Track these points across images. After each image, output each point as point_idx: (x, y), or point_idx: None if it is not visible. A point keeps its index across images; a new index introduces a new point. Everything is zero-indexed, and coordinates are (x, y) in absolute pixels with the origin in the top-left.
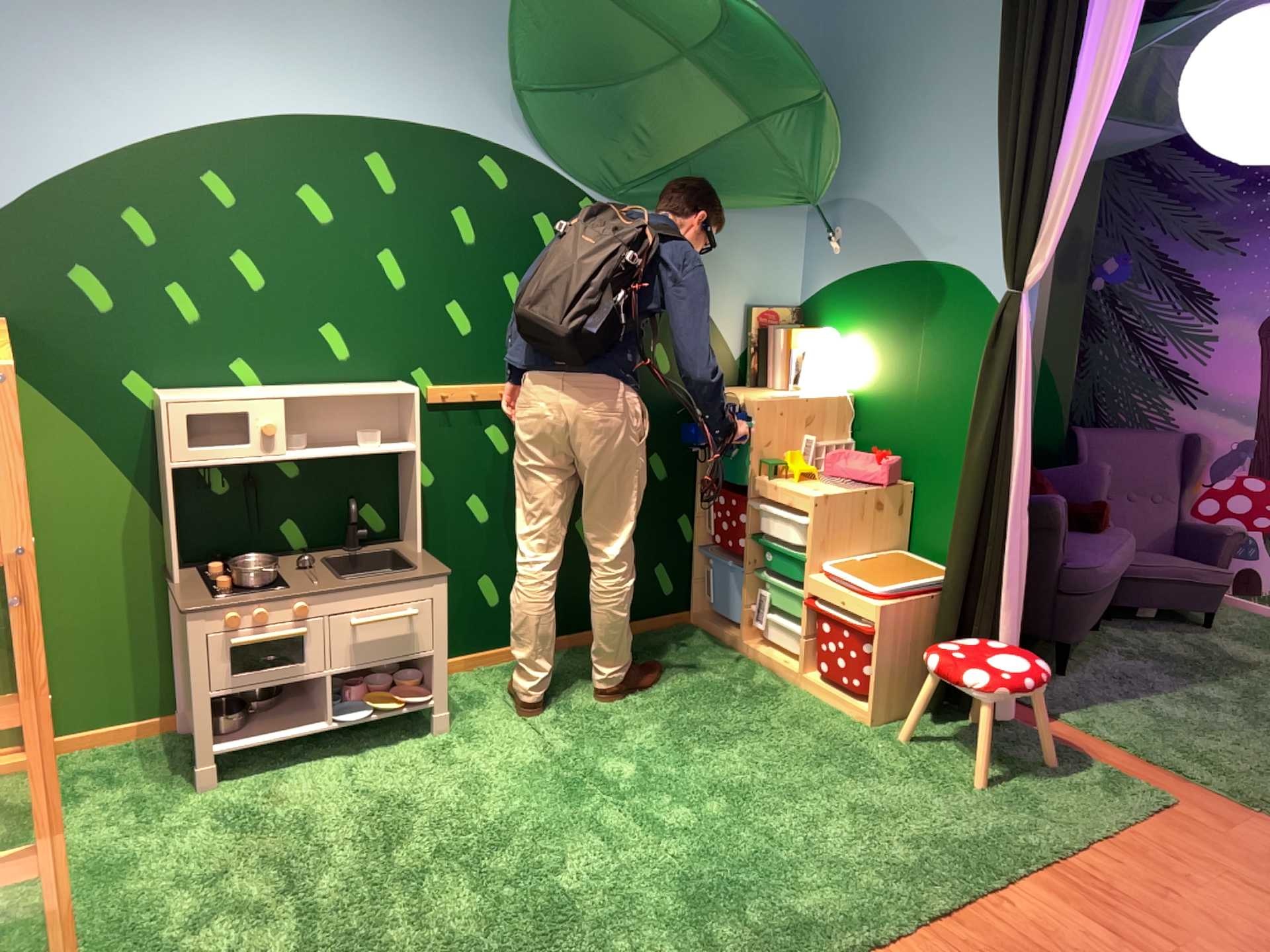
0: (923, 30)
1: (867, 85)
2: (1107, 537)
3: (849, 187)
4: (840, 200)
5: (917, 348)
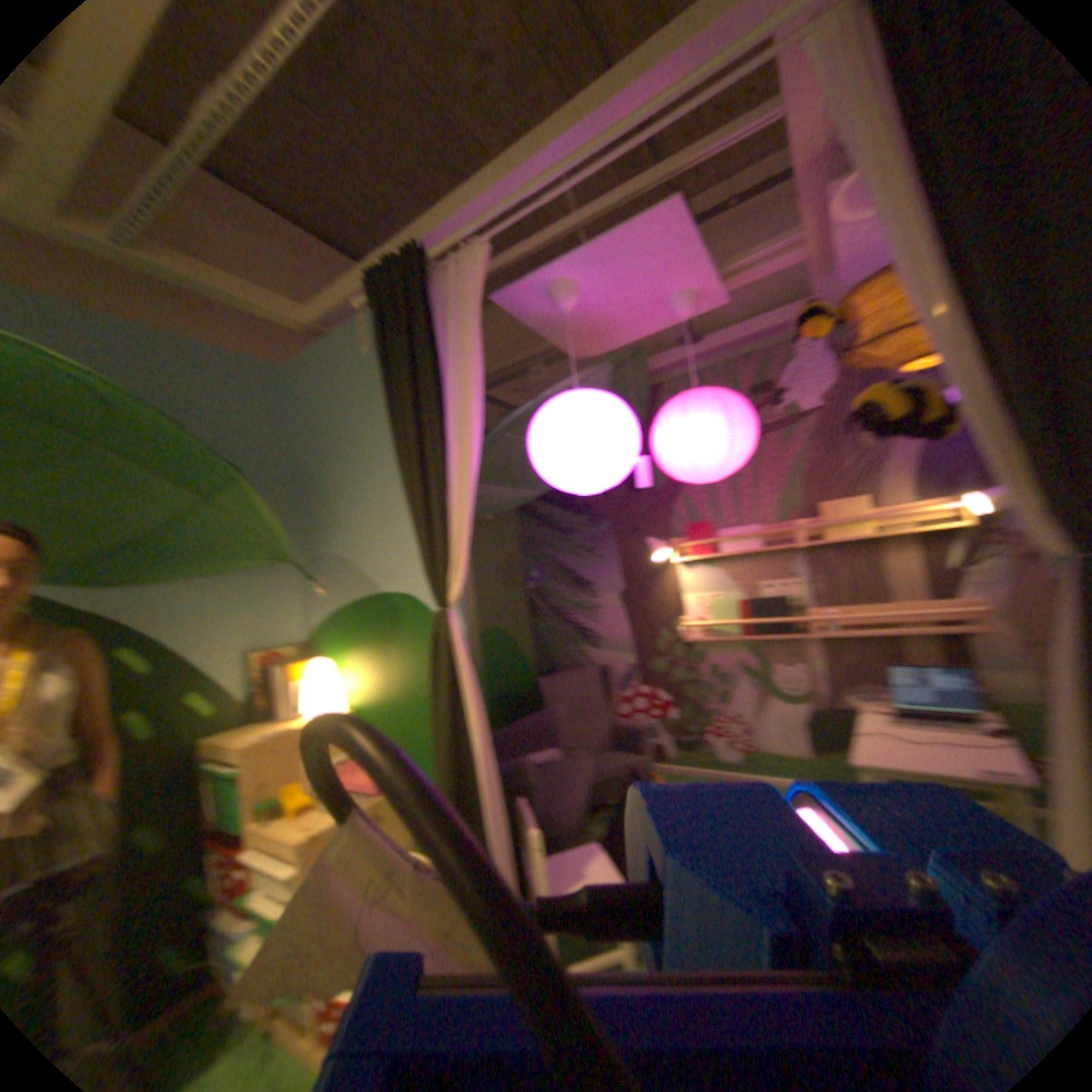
0: (353, 417)
1: (324, 463)
2: (582, 764)
3: (326, 540)
4: (322, 551)
5: (396, 660)
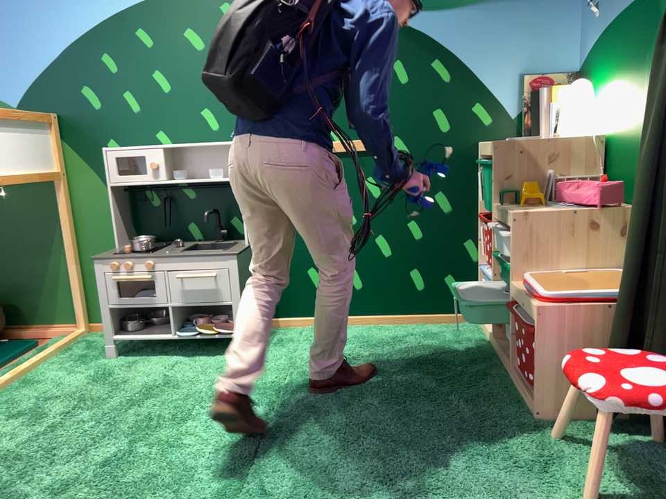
0: None
1: None
2: None
3: None
4: None
5: (643, 72)
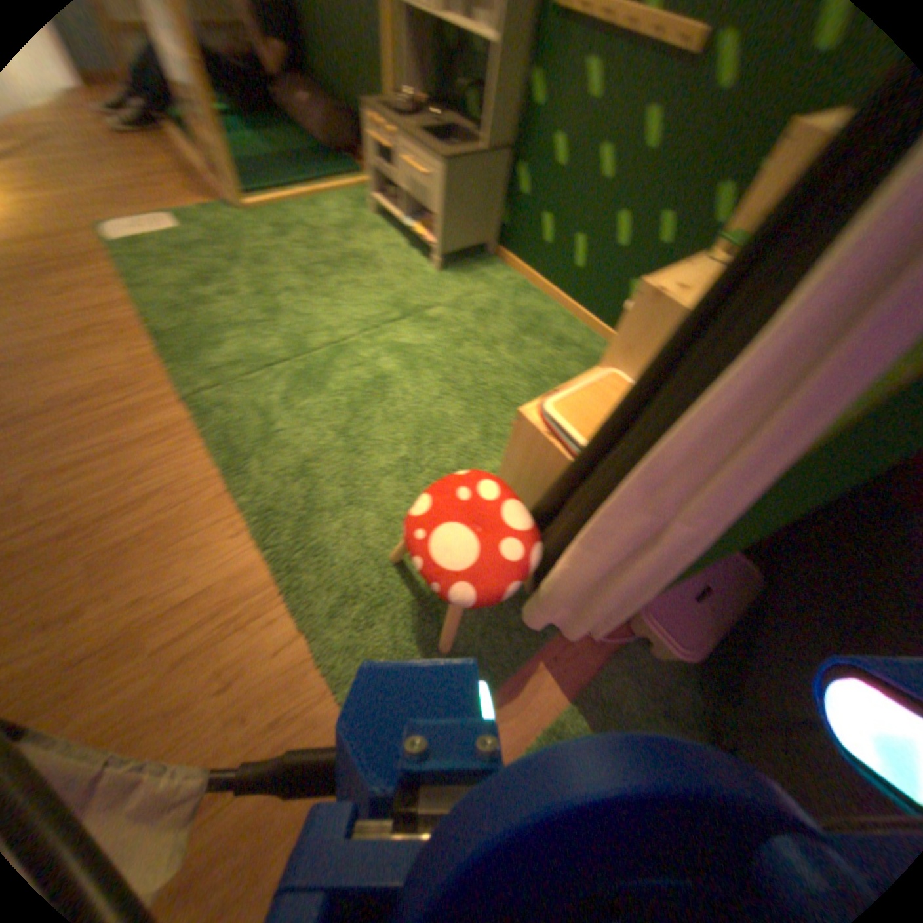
0: None
1: None
2: None
3: None
4: None
5: None
